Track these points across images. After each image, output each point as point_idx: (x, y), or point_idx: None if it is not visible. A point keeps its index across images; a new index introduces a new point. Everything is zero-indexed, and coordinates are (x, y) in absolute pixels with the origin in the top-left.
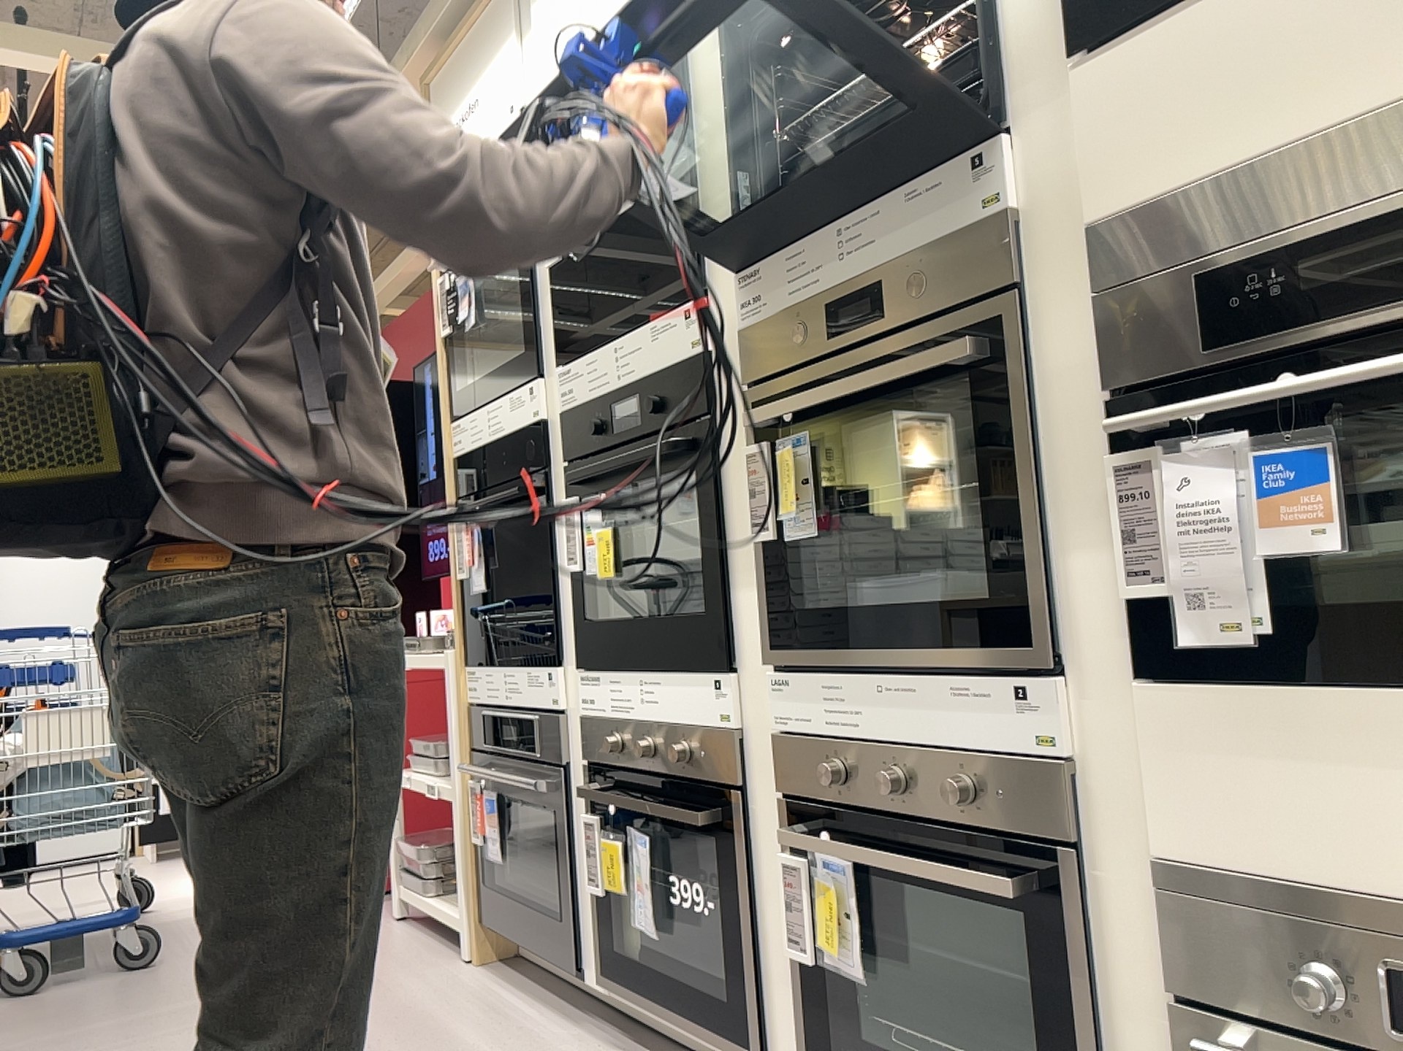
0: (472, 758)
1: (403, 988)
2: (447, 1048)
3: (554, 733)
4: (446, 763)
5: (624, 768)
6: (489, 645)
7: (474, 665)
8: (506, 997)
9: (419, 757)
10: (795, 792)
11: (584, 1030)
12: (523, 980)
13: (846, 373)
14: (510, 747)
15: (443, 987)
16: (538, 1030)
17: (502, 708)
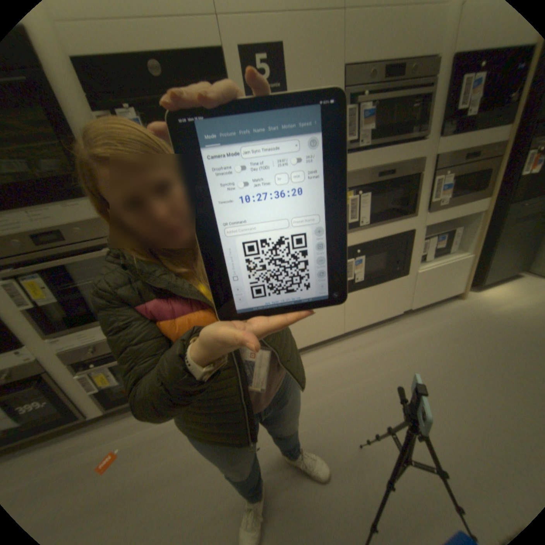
0: None
1: None
2: None
3: None
4: None
5: None
6: None
7: None
8: None
9: None
10: (72, 363)
11: None
12: None
13: (51, 257)
14: None
15: None
16: None
17: None
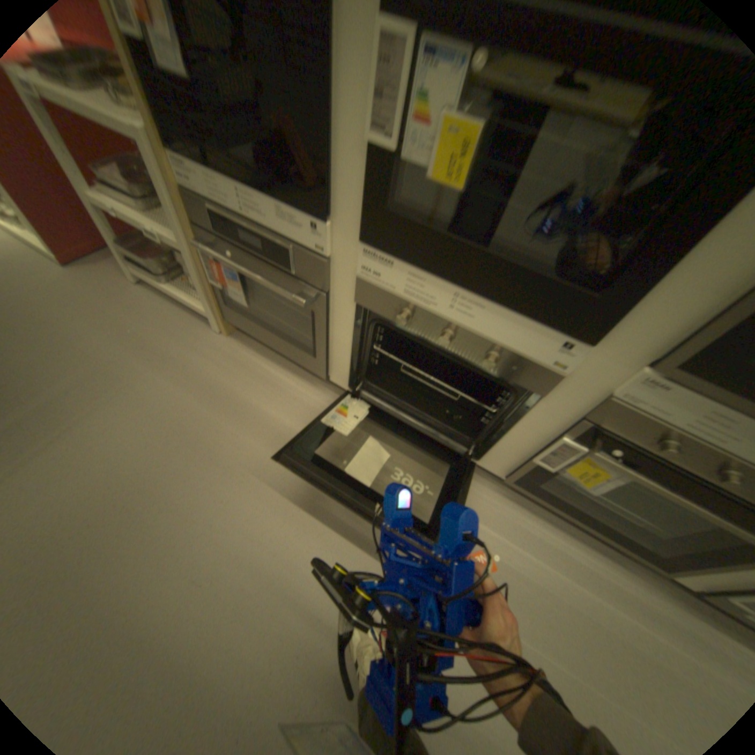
0: (197, 230)
1: (196, 364)
2: (265, 422)
3: (320, 269)
4: (146, 200)
5: (409, 327)
6: (186, 124)
7: (179, 149)
8: (267, 367)
9: (112, 188)
10: (609, 427)
11: (331, 395)
12: (266, 349)
13: None
14: (253, 247)
15: (222, 361)
16: (306, 399)
17: (236, 212)
